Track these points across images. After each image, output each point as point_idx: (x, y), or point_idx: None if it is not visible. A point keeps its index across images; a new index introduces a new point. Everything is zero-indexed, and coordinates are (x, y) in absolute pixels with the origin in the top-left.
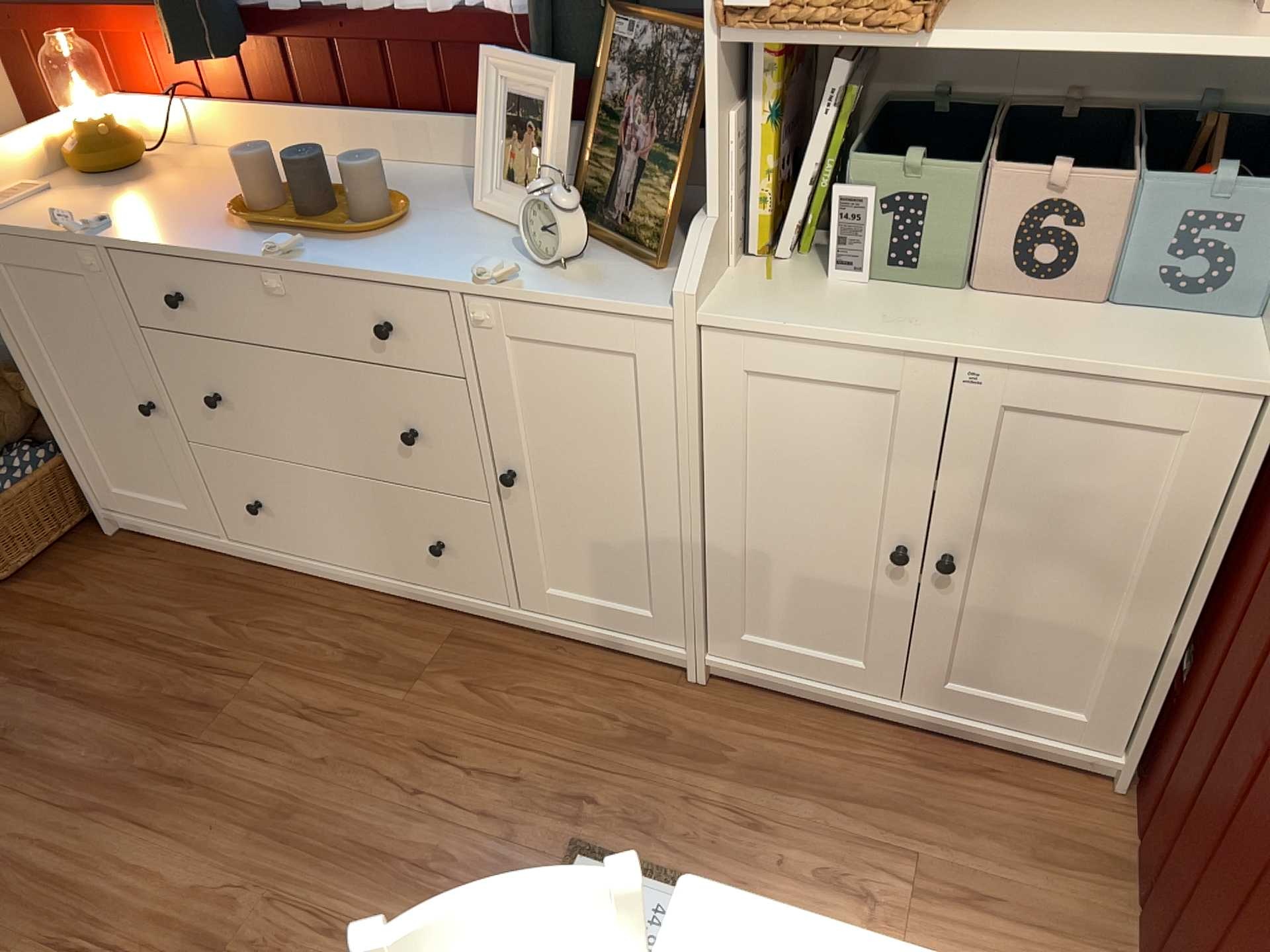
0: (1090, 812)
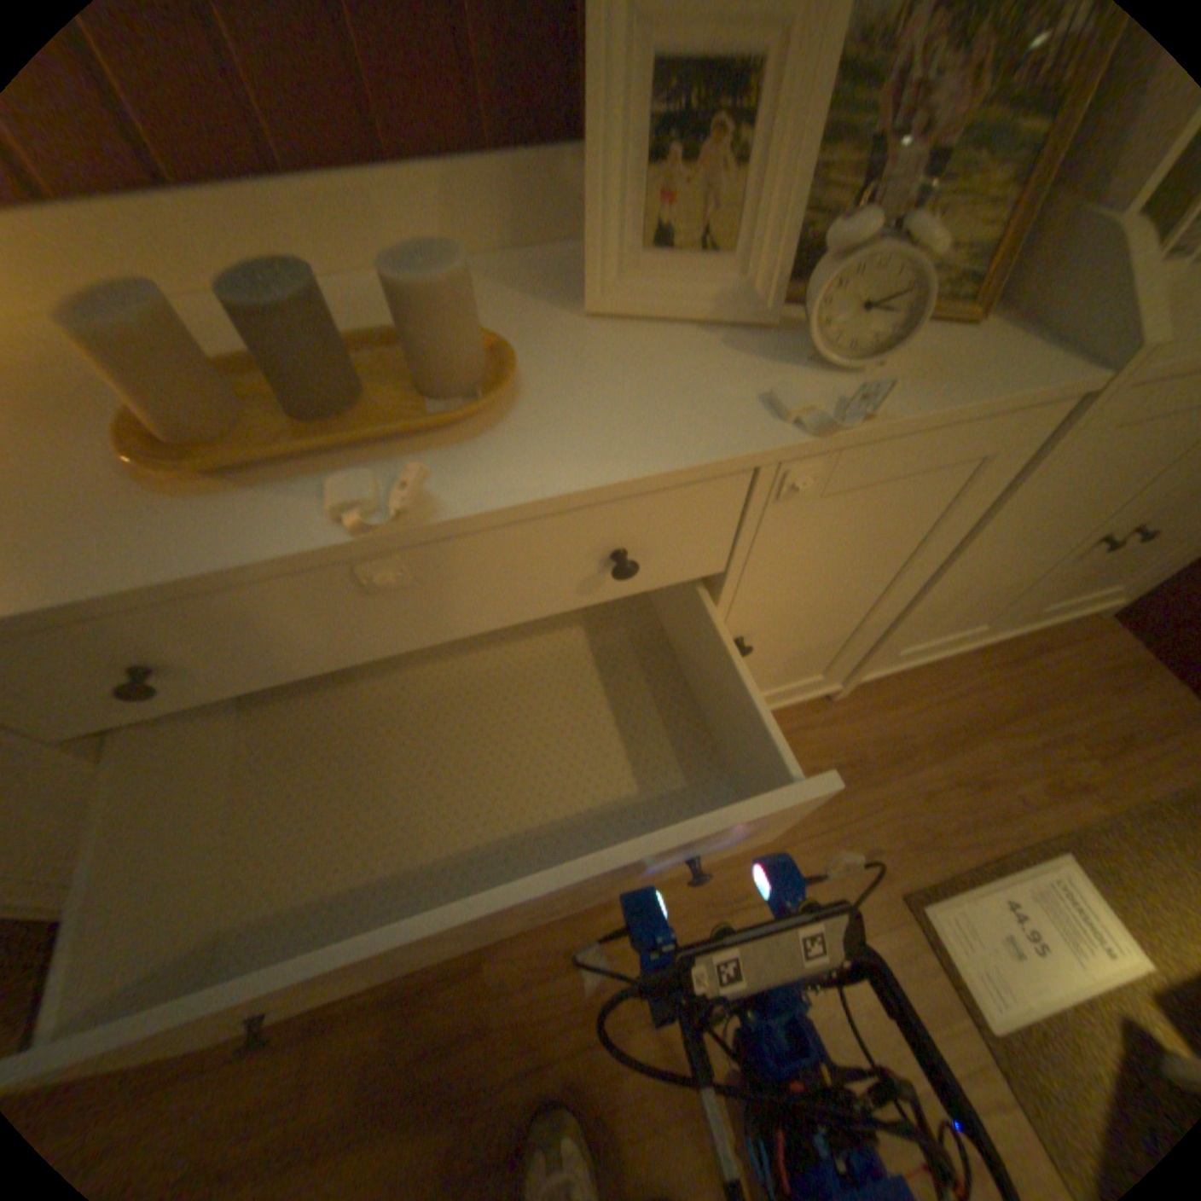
0: (1114, 643)
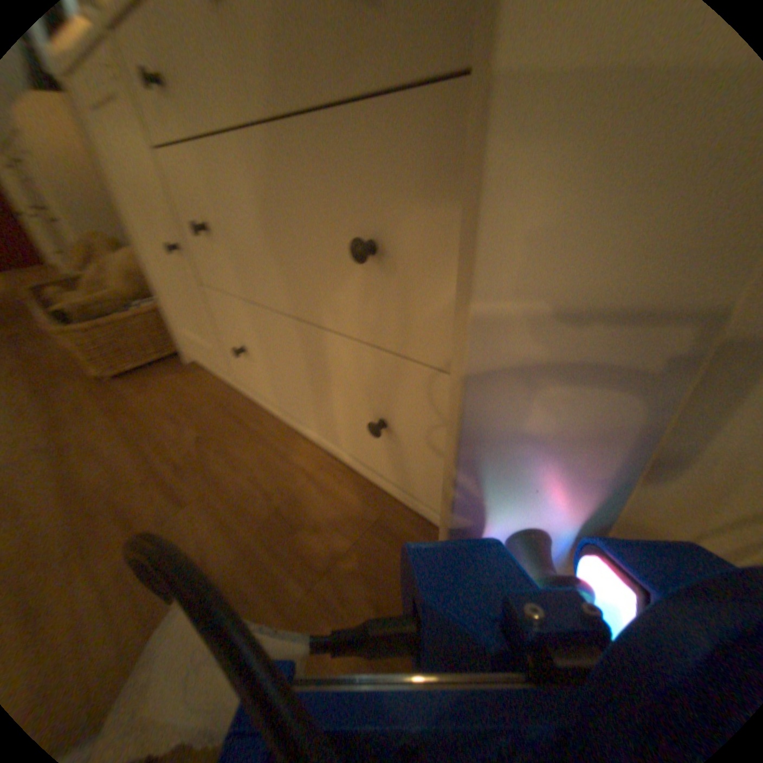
0: None
